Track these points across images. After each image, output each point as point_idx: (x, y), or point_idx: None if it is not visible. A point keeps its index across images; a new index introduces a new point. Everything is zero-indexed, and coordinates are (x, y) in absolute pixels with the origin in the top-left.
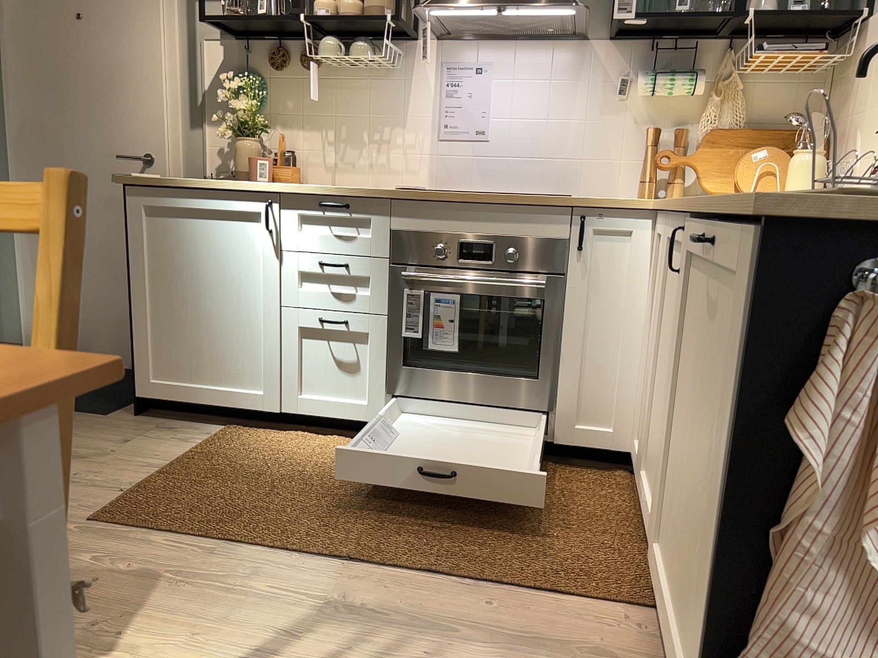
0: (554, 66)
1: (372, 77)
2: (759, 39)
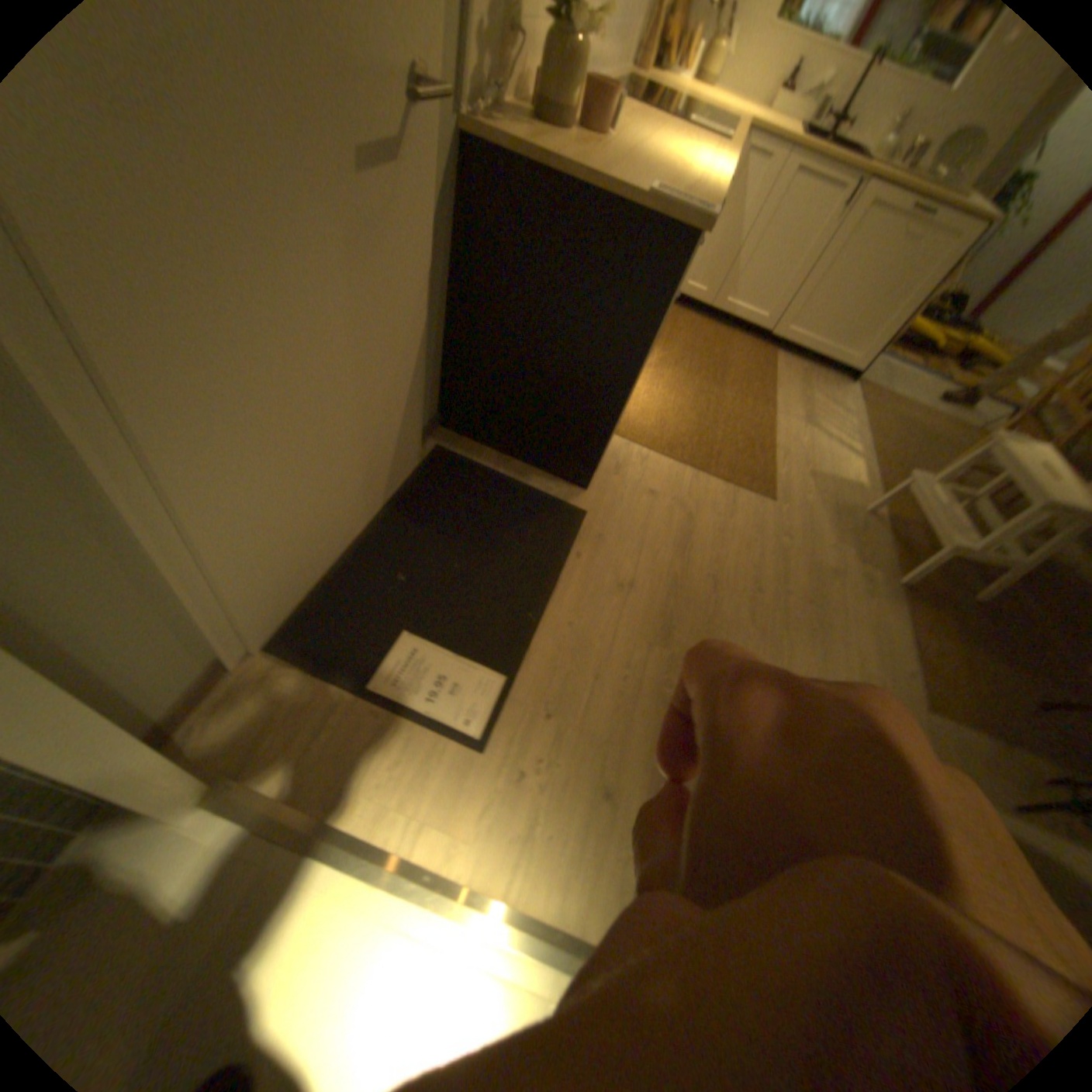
0: None
1: None
2: None
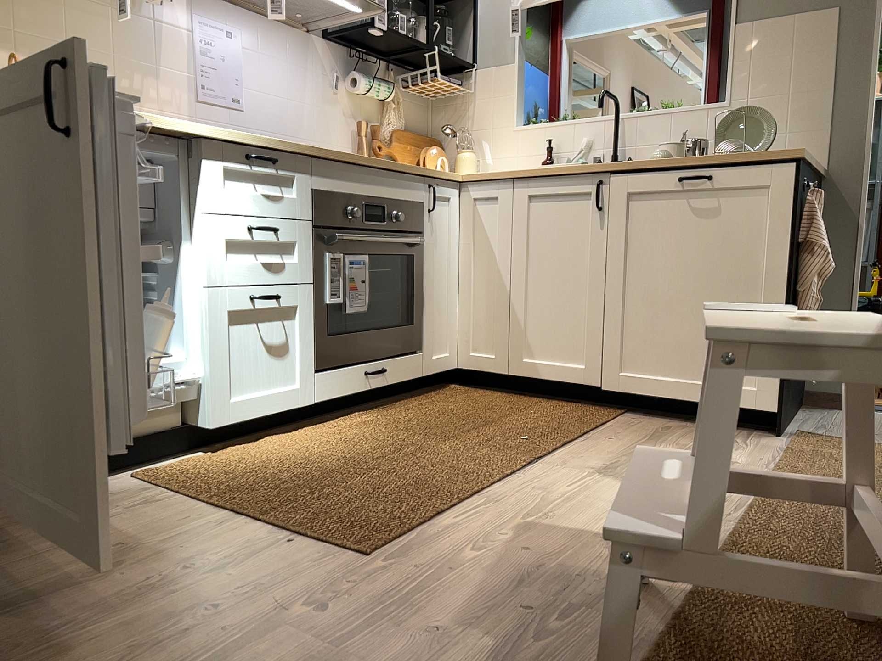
0: (291, 49)
1: (116, 6)
2: (406, 65)
